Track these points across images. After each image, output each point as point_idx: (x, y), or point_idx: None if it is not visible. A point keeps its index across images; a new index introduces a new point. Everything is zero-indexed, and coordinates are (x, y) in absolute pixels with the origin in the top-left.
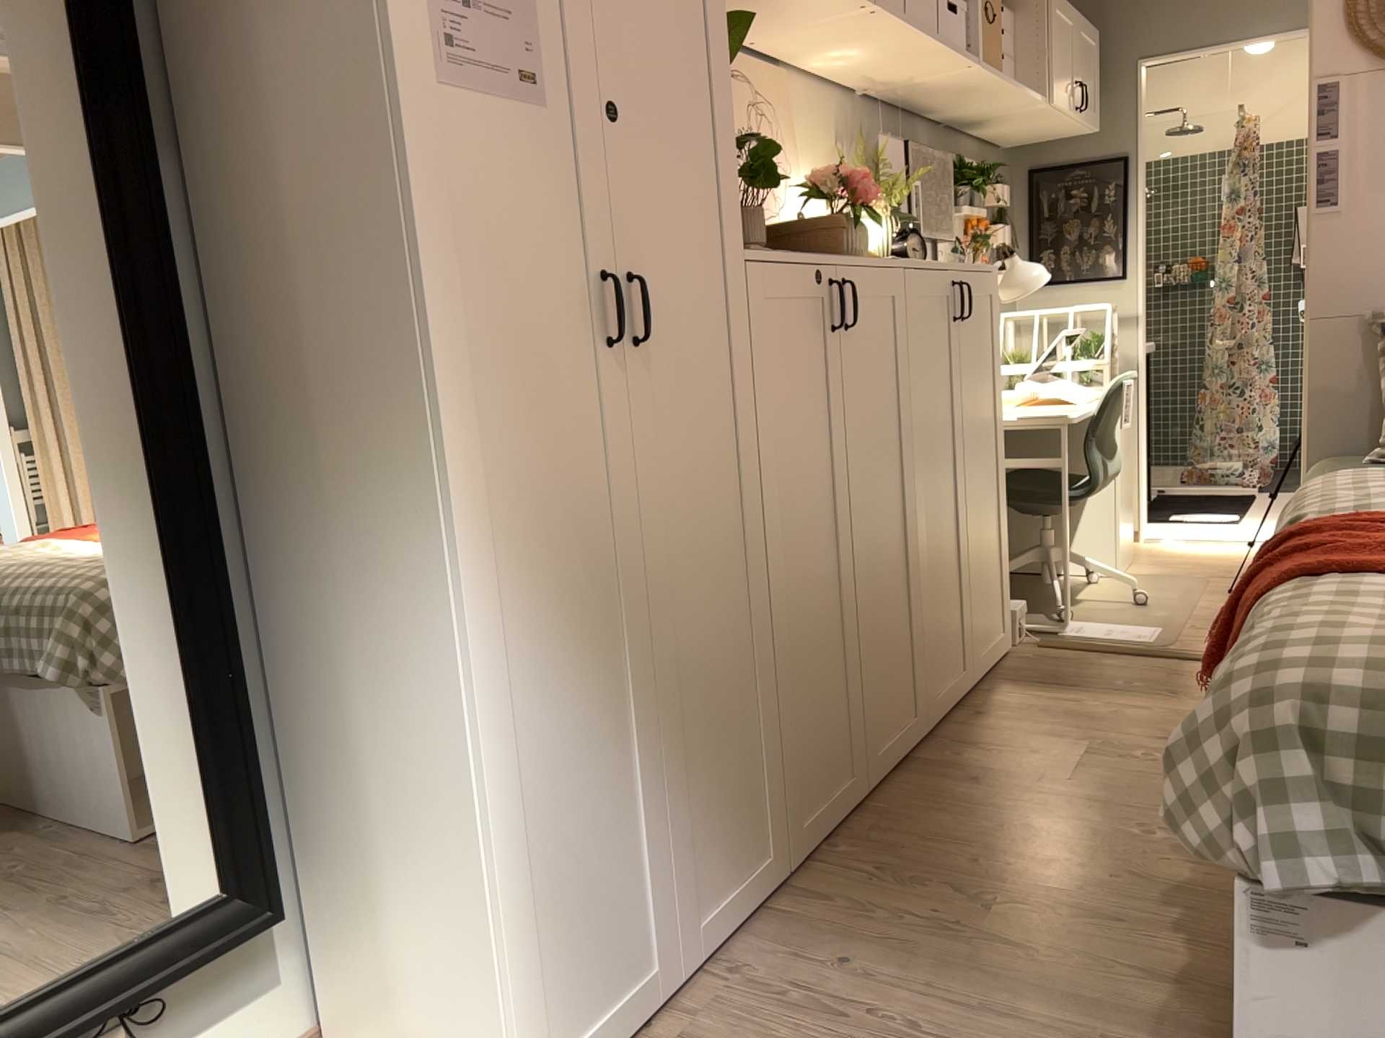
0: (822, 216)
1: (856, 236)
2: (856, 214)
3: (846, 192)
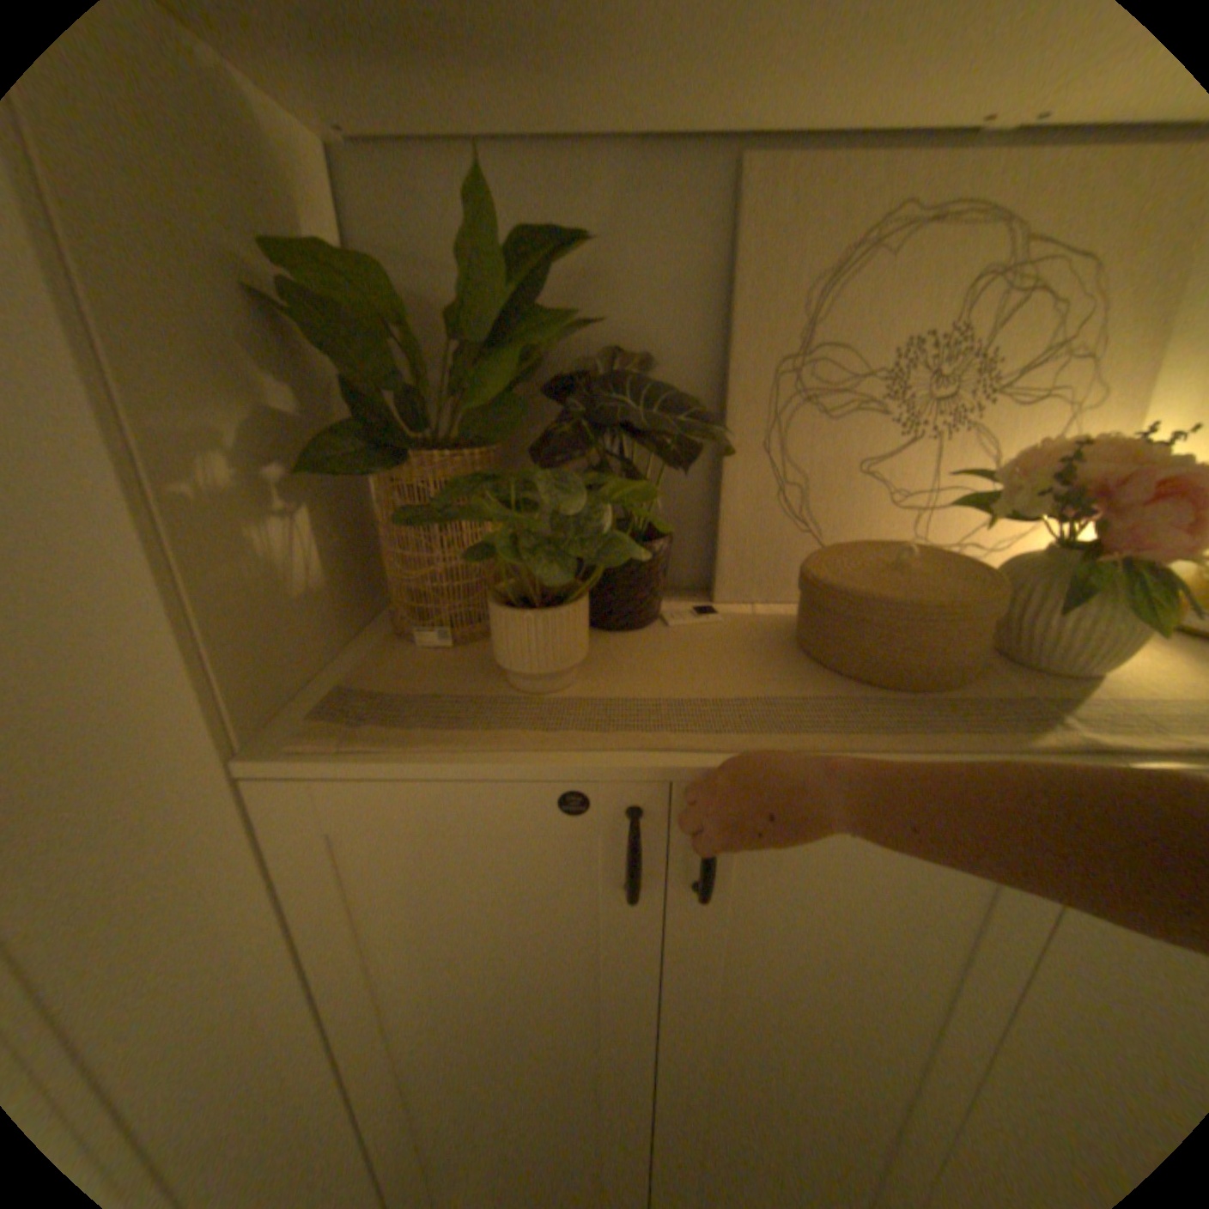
0: (888, 593)
1: (1082, 619)
2: (1090, 576)
3: (1098, 513)
